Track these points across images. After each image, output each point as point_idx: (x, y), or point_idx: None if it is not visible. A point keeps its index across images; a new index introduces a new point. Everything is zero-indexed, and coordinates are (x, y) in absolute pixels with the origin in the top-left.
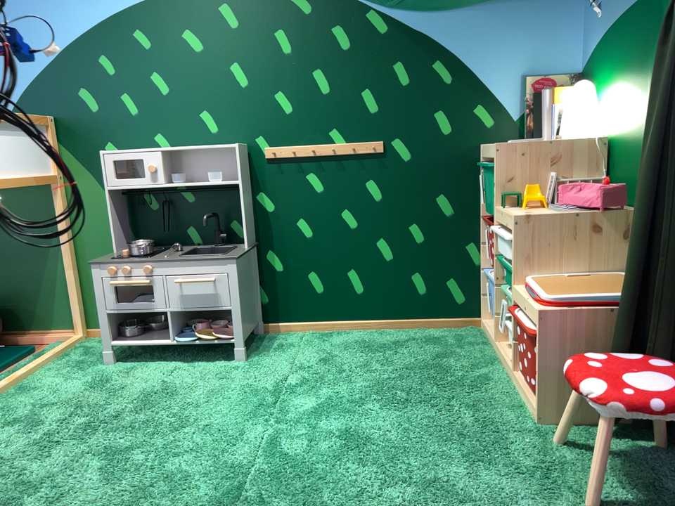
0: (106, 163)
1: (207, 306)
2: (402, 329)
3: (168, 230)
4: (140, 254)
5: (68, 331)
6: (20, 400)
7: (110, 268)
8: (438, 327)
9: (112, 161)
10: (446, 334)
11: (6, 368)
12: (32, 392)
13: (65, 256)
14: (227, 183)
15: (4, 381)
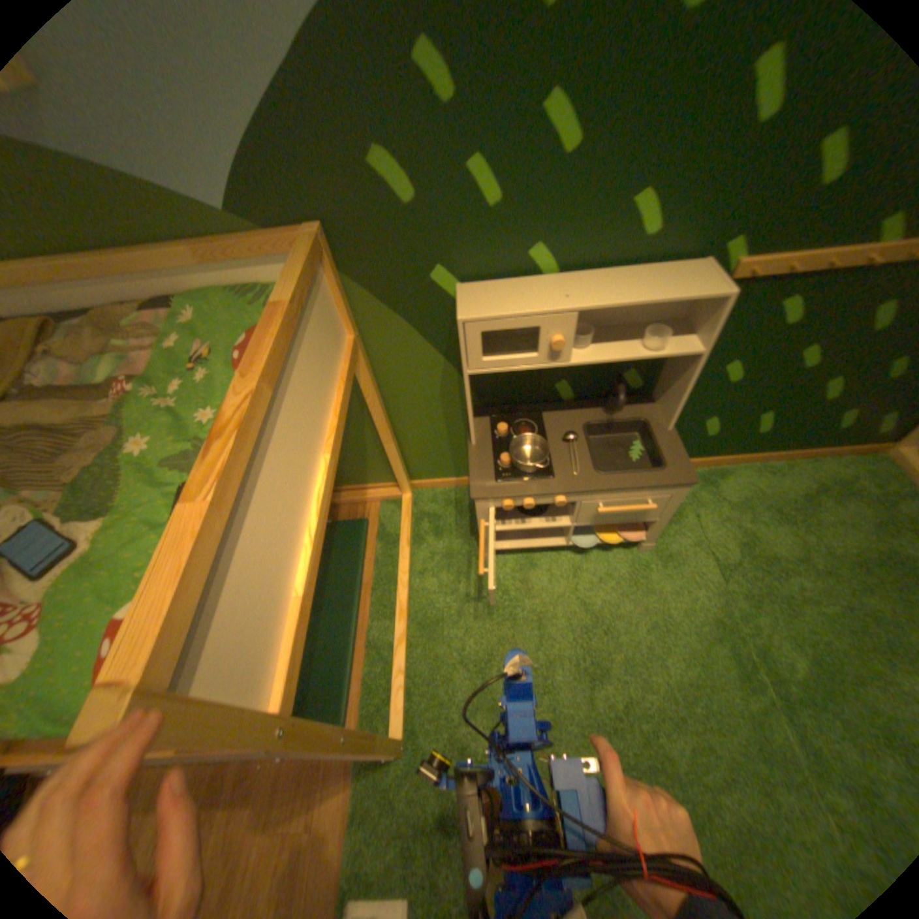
0: (470, 337)
1: (628, 520)
2: (793, 461)
3: (535, 393)
4: (537, 469)
5: (389, 486)
6: (438, 651)
7: (505, 502)
8: (836, 456)
9: (482, 334)
10: (854, 473)
11: (364, 567)
12: (439, 630)
13: (382, 430)
14: (684, 354)
15: (398, 618)
